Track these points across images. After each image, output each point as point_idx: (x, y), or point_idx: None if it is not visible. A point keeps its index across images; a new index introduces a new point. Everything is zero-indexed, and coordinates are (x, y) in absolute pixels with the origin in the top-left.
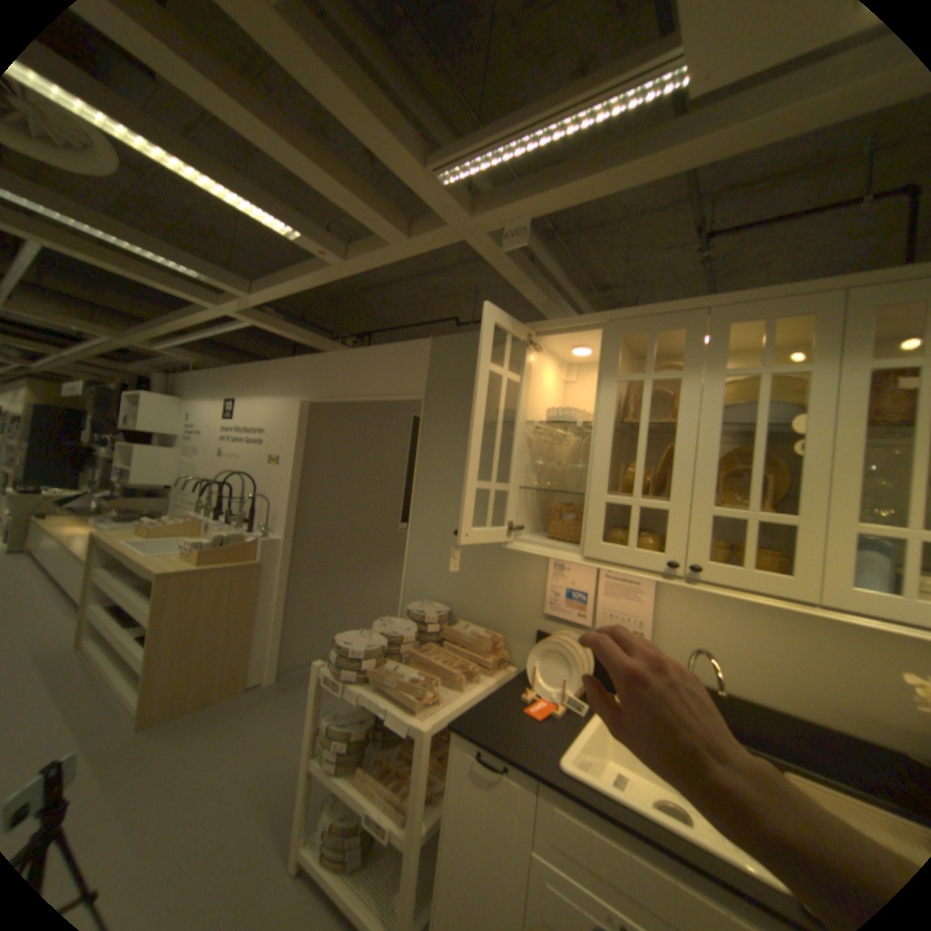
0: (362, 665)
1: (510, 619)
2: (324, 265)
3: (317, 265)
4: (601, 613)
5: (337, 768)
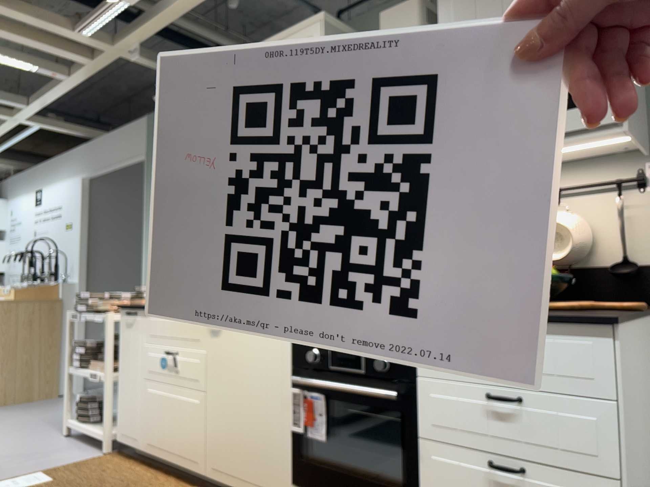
0: (90, 302)
1: None
2: (62, 81)
3: (59, 81)
4: None
5: (81, 362)
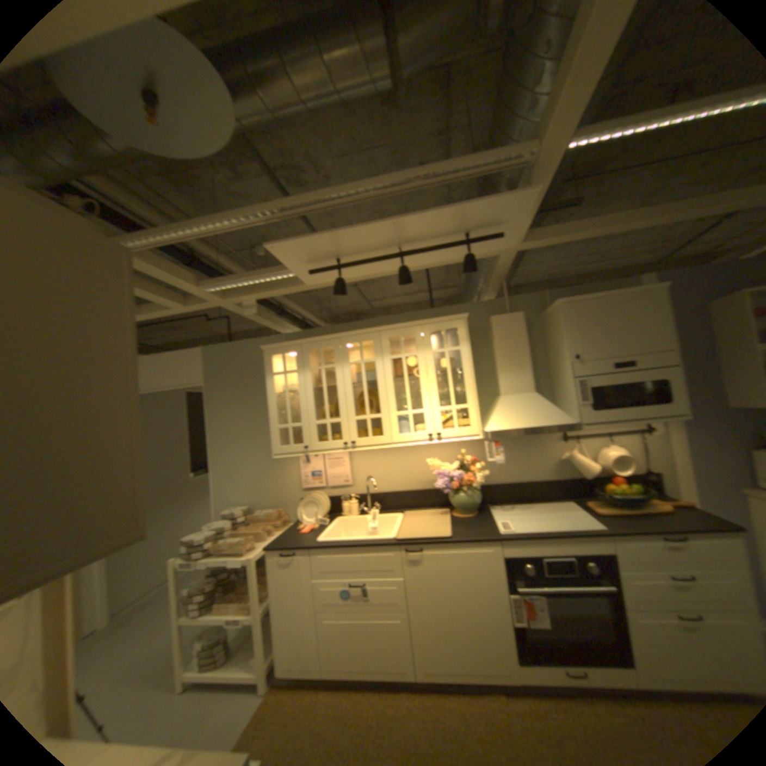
0: (206, 547)
1: (287, 499)
2: None
3: None
4: (330, 478)
5: (201, 611)
